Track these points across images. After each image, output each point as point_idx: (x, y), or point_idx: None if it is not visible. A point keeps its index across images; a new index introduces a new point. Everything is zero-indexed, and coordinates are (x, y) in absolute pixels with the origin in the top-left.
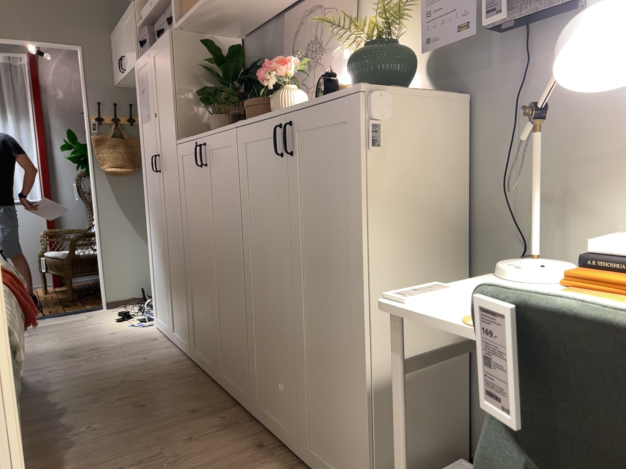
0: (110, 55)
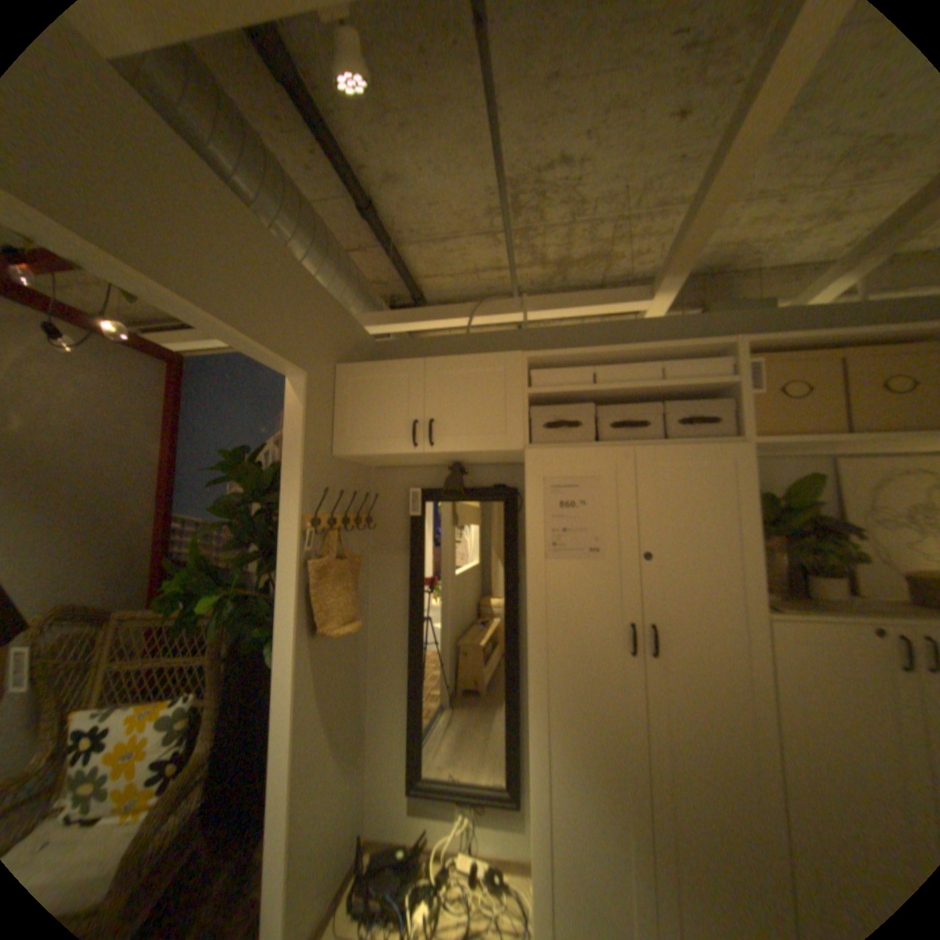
0: (333, 401)
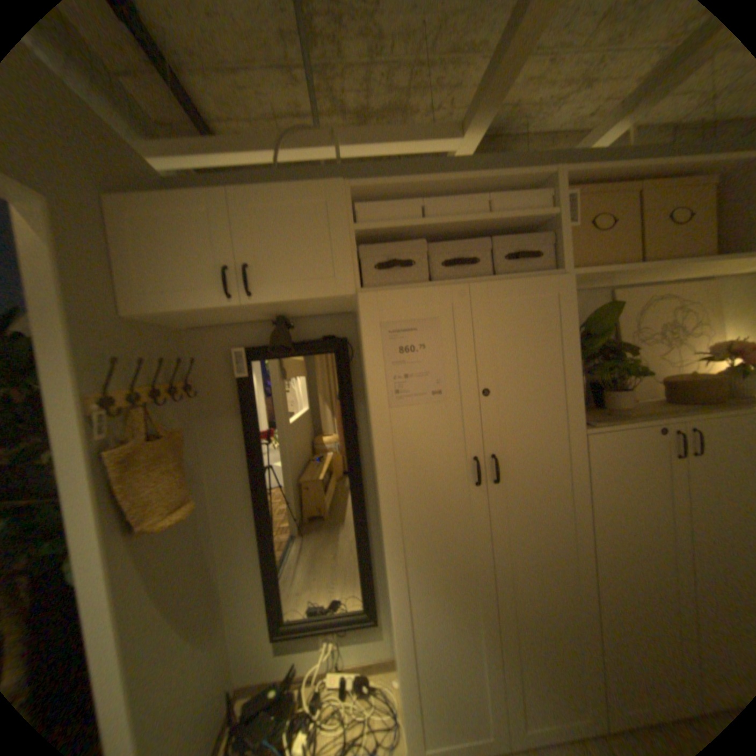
0: (104, 243)
